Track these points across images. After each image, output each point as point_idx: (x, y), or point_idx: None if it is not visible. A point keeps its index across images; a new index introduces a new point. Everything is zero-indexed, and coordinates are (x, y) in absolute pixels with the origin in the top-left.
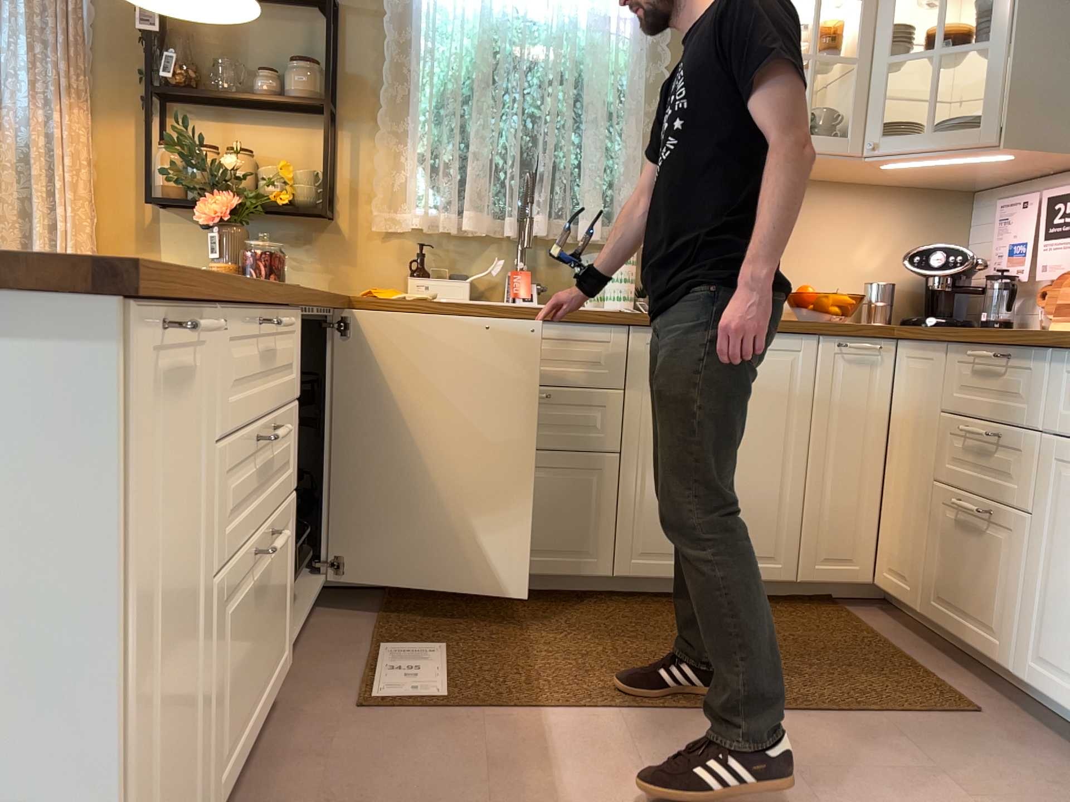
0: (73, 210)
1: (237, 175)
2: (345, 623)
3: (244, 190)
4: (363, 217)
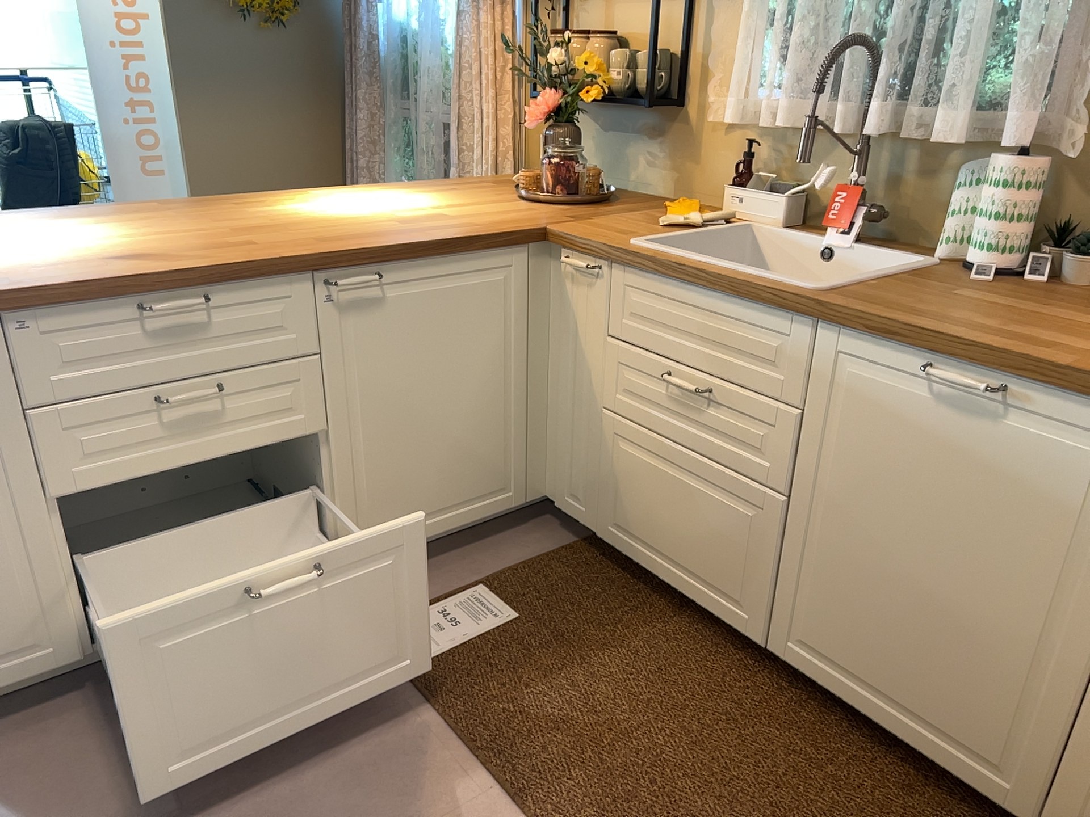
0: (489, 106)
1: (572, 68)
2: (506, 549)
3: (565, 88)
4: (706, 105)
